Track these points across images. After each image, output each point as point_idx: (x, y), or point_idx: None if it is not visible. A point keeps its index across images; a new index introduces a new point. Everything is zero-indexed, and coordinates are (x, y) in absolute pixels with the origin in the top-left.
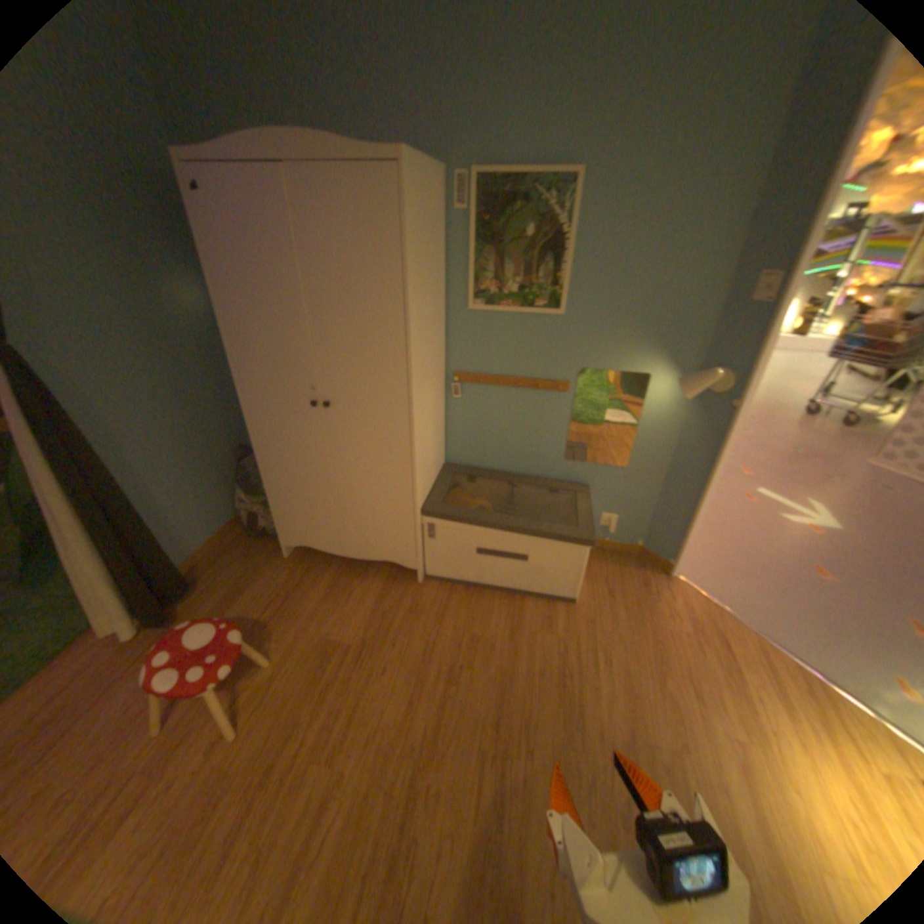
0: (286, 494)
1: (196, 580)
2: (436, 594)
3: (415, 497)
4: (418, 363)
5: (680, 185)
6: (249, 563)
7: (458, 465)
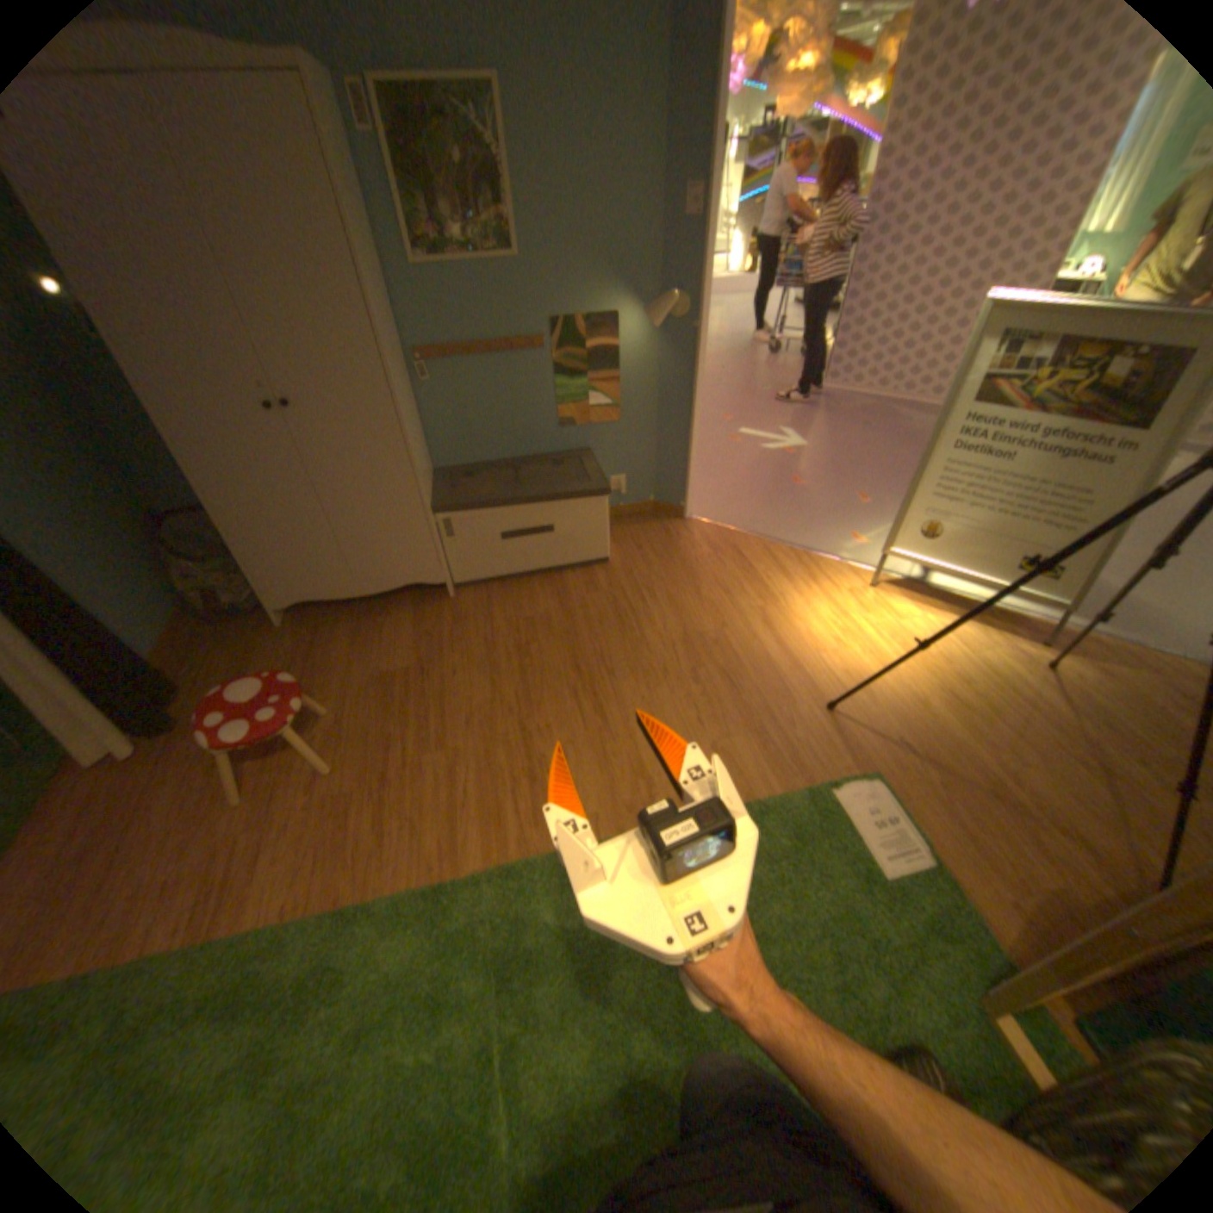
0: (256, 539)
1: (171, 684)
2: (473, 601)
3: (420, 494)
4: (381, 330)
5: (593, 94)
6: (231, 647)
7: (447, 464)
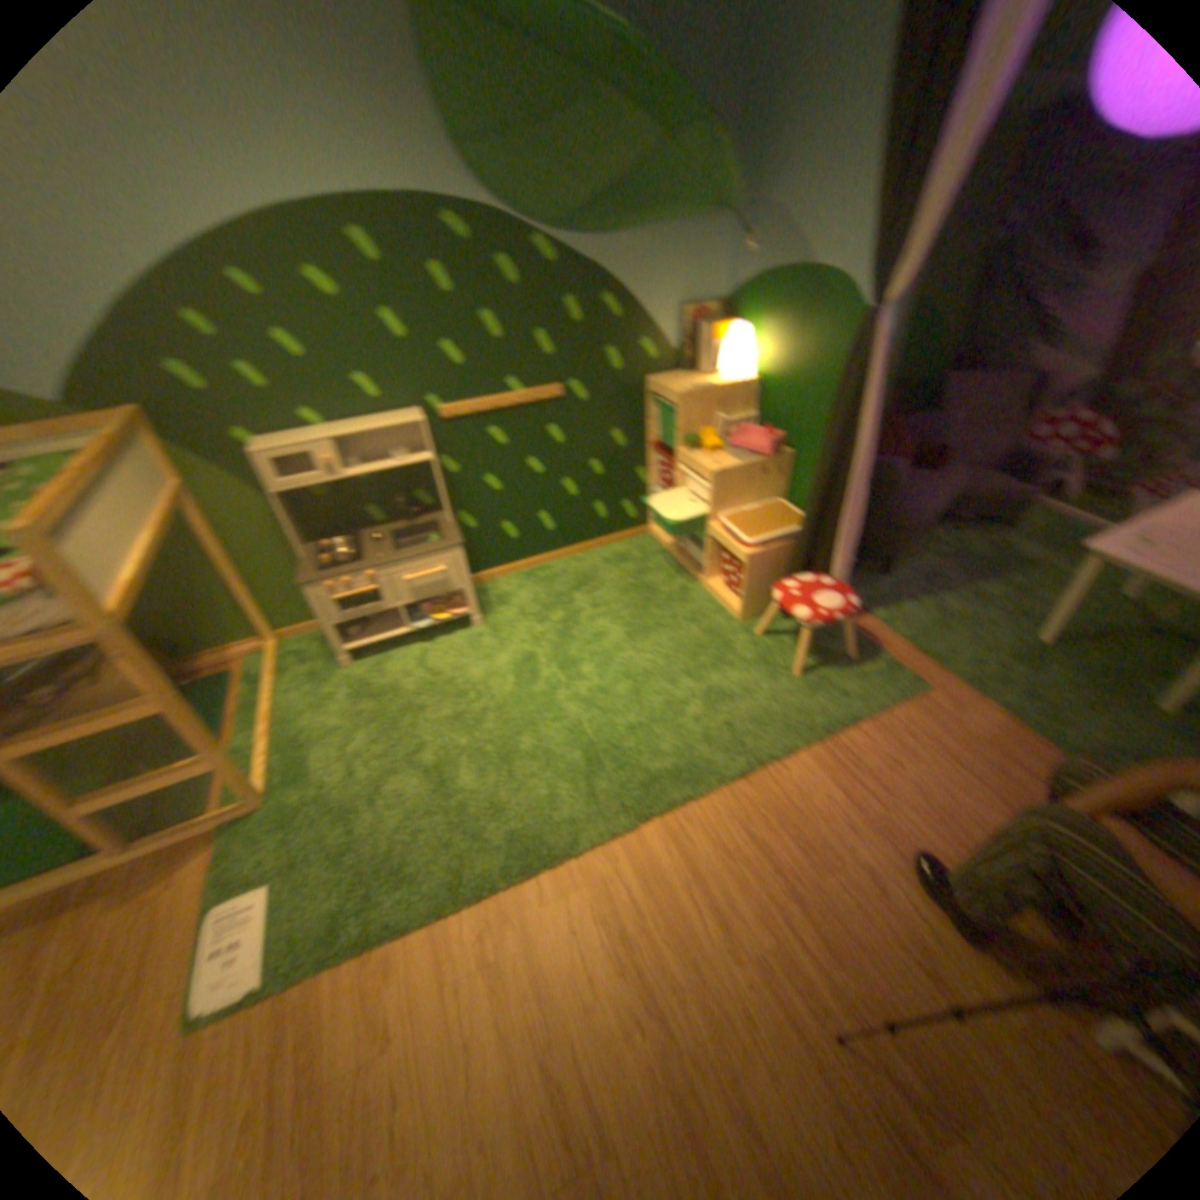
0: None
1: None
2: None
3: None
4: None
5: None
6: None
7: None
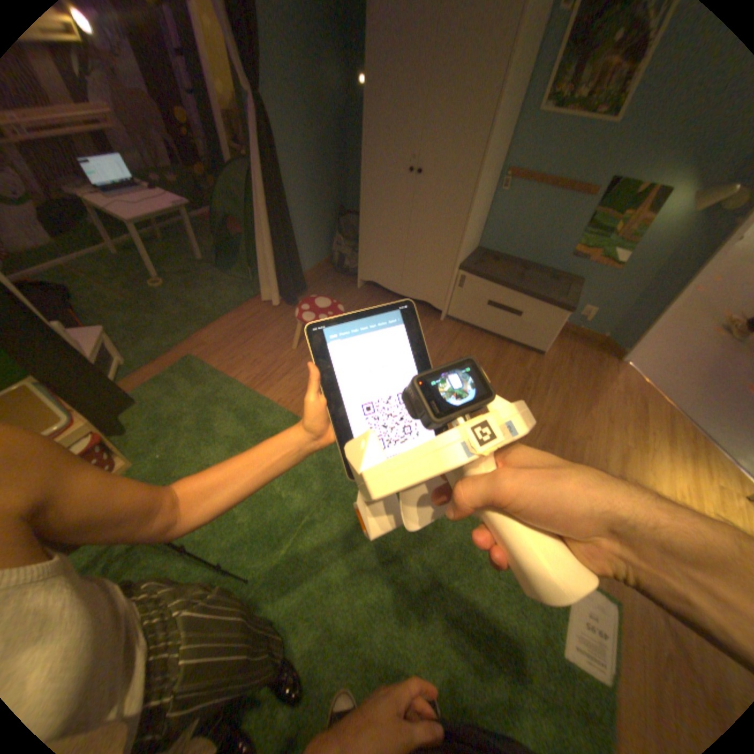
0: (371, 240)
1: (307, 288)
2: (450, 329)
3: (458, 254)
4: (492, 145)
5: None
6: (336, 286)
7: (487, 246)
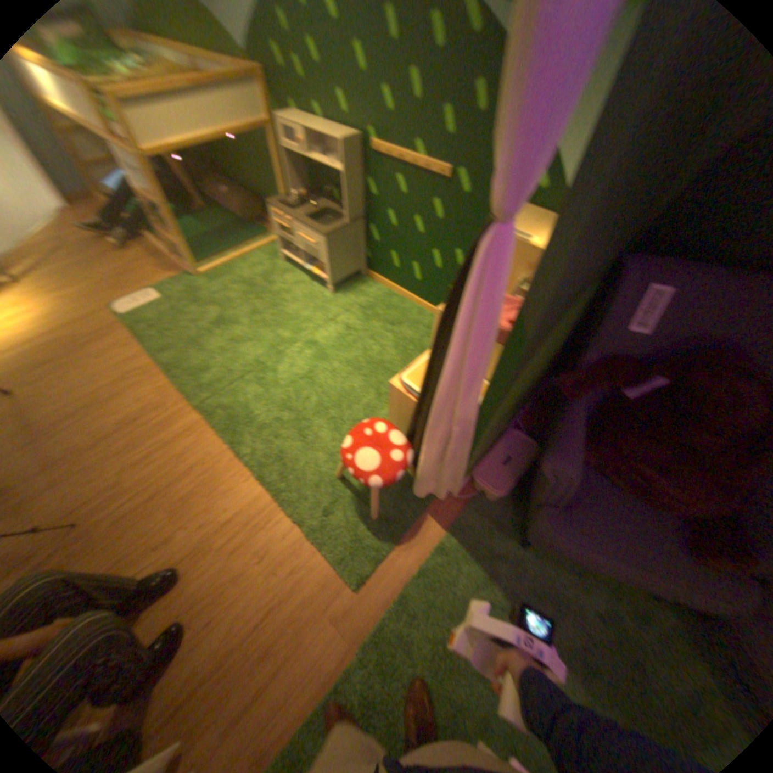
0: None
1: None
2: None
3: None
4: None
5: None
6: None
7: None
